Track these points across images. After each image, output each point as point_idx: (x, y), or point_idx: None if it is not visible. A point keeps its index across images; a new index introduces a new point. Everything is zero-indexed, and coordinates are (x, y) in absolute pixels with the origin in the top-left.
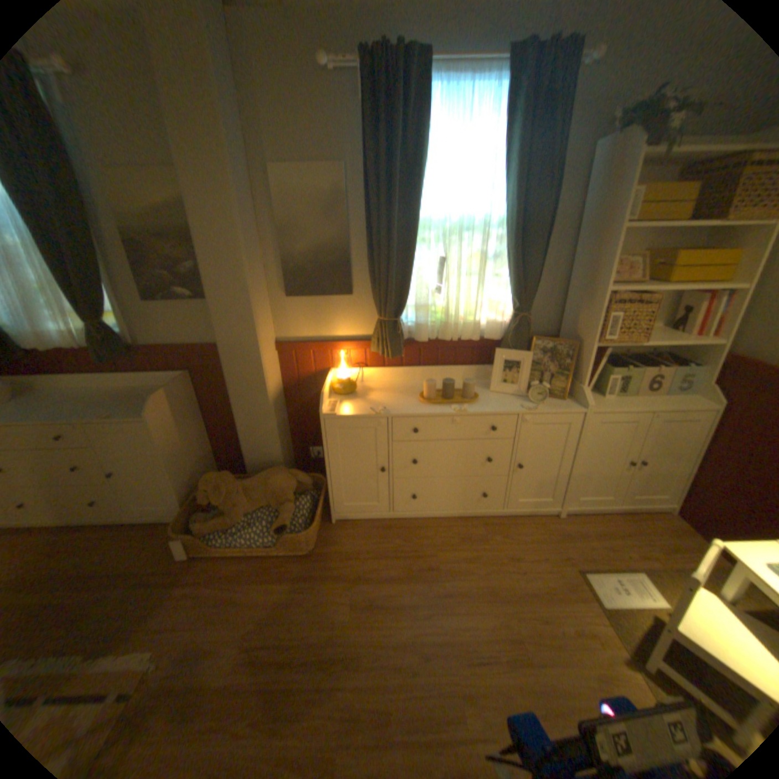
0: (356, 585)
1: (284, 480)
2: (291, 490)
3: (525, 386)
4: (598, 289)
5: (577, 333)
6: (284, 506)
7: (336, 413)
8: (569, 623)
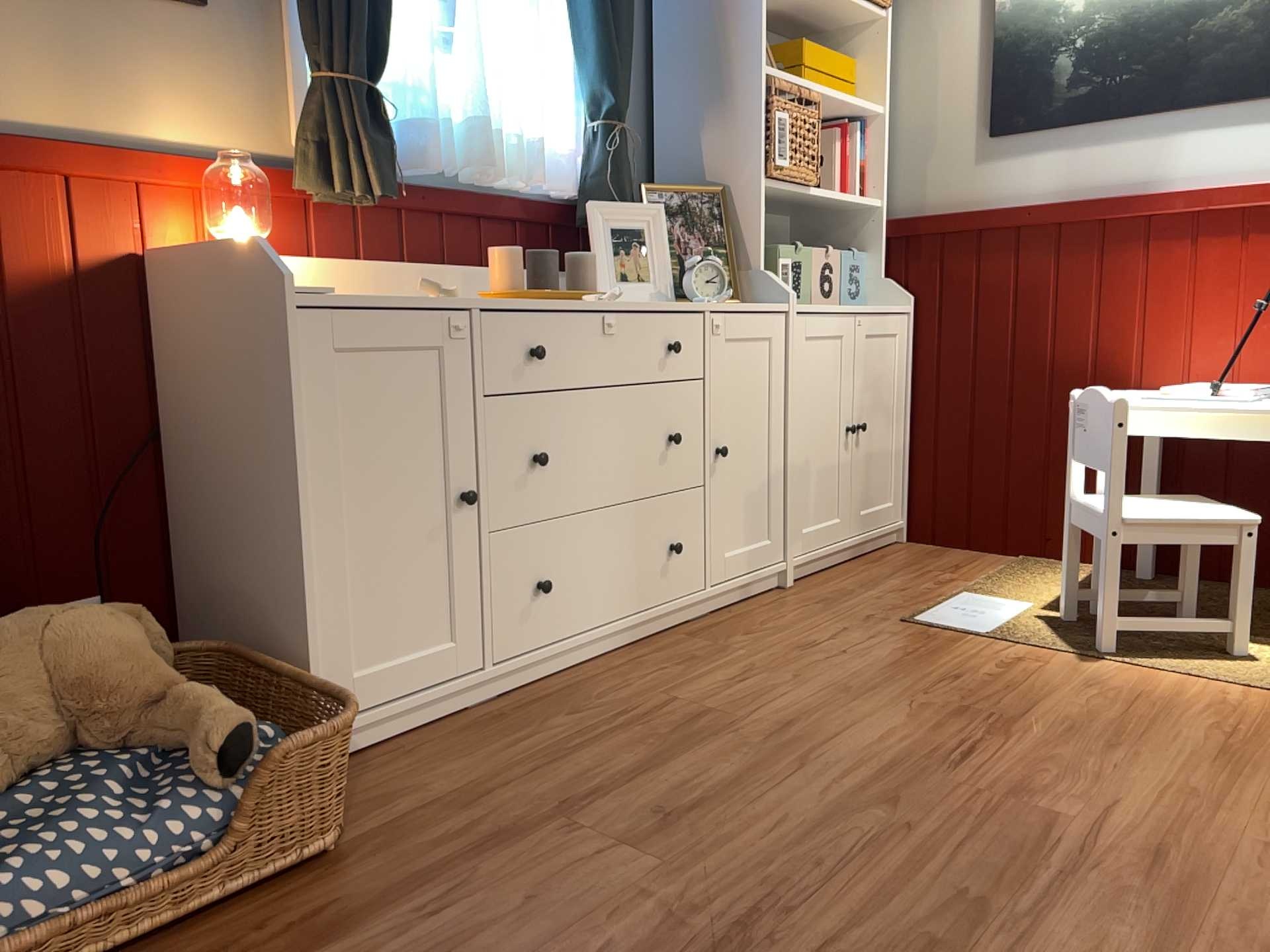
0: (578, 814)
1: (115, 619)
2: (152, 657)
3: (671, 278)
4: (739, 75)
5: (708, 180)
6: (174, 700)
7: (330, 289)
8: (975, 663)
